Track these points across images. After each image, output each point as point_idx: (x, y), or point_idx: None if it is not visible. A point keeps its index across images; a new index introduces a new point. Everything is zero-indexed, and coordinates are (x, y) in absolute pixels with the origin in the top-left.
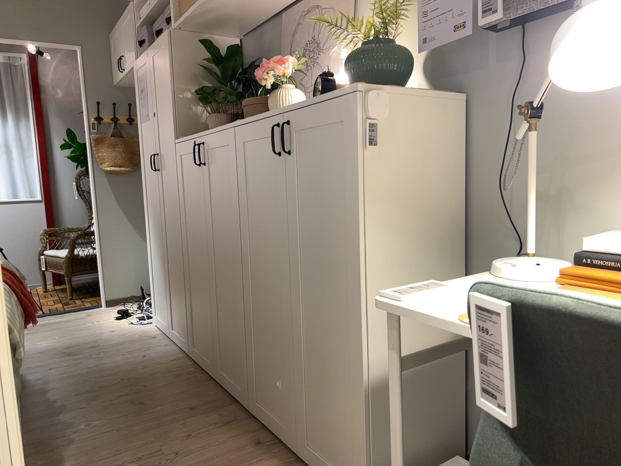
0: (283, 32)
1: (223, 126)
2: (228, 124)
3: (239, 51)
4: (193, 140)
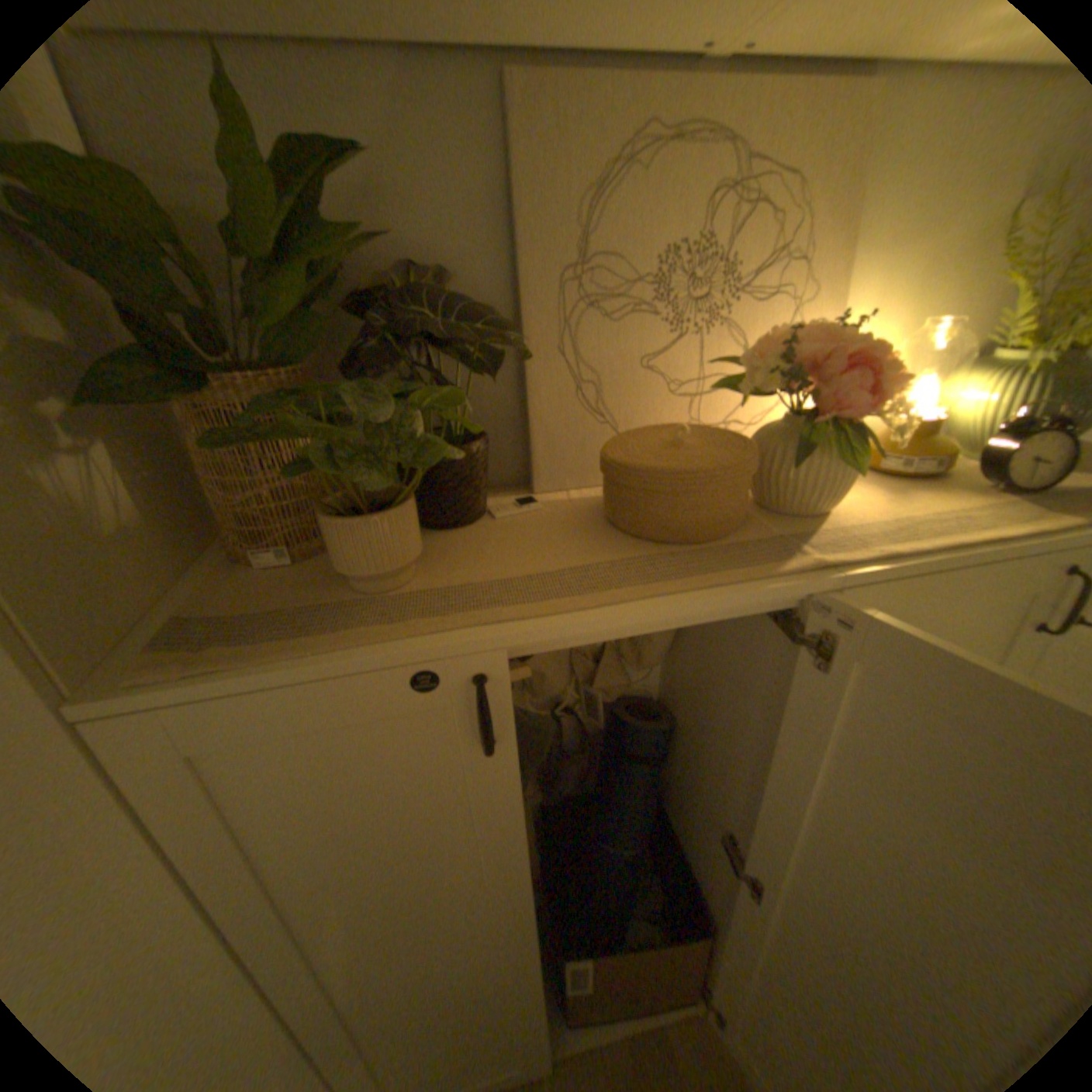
0: (522, 149)
1: (715, 582)
2: (771, 576)
3: (314, 168)
4: (414, 665)
